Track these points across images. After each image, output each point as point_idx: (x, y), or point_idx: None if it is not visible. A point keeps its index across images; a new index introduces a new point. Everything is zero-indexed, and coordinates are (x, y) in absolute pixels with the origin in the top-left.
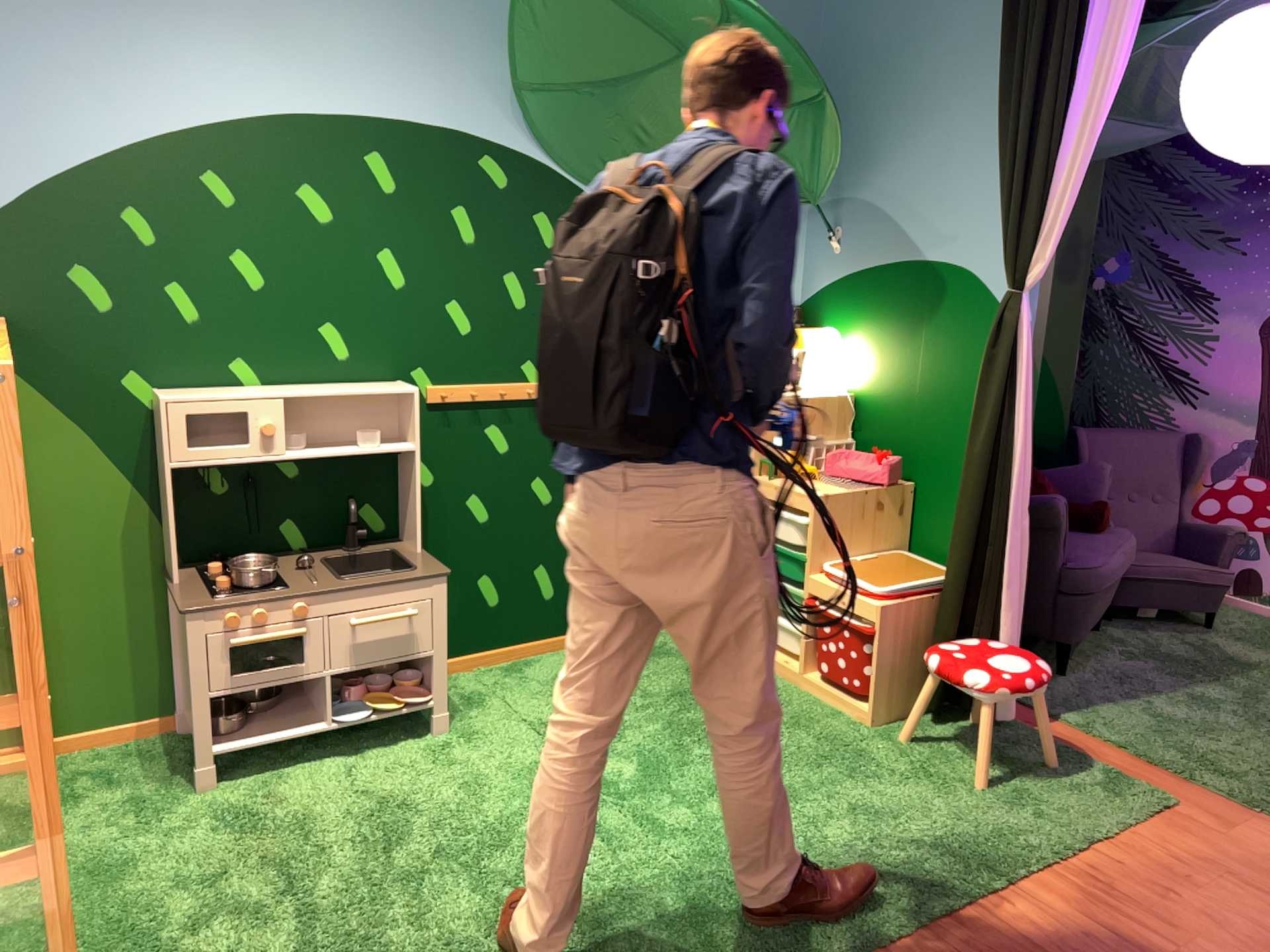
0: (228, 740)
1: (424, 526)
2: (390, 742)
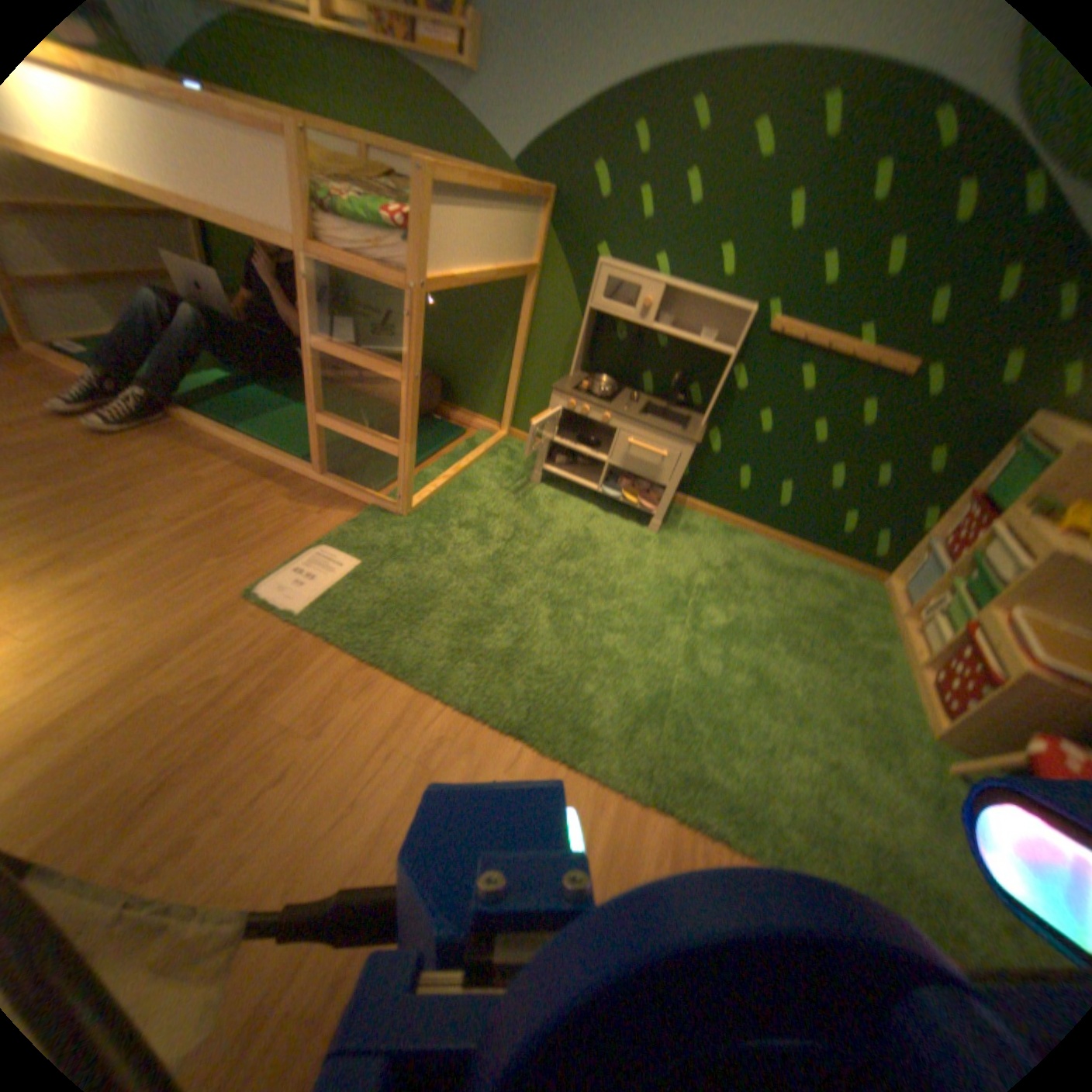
0: (545, 465)
1: (720, 412)
2: (619, 517)
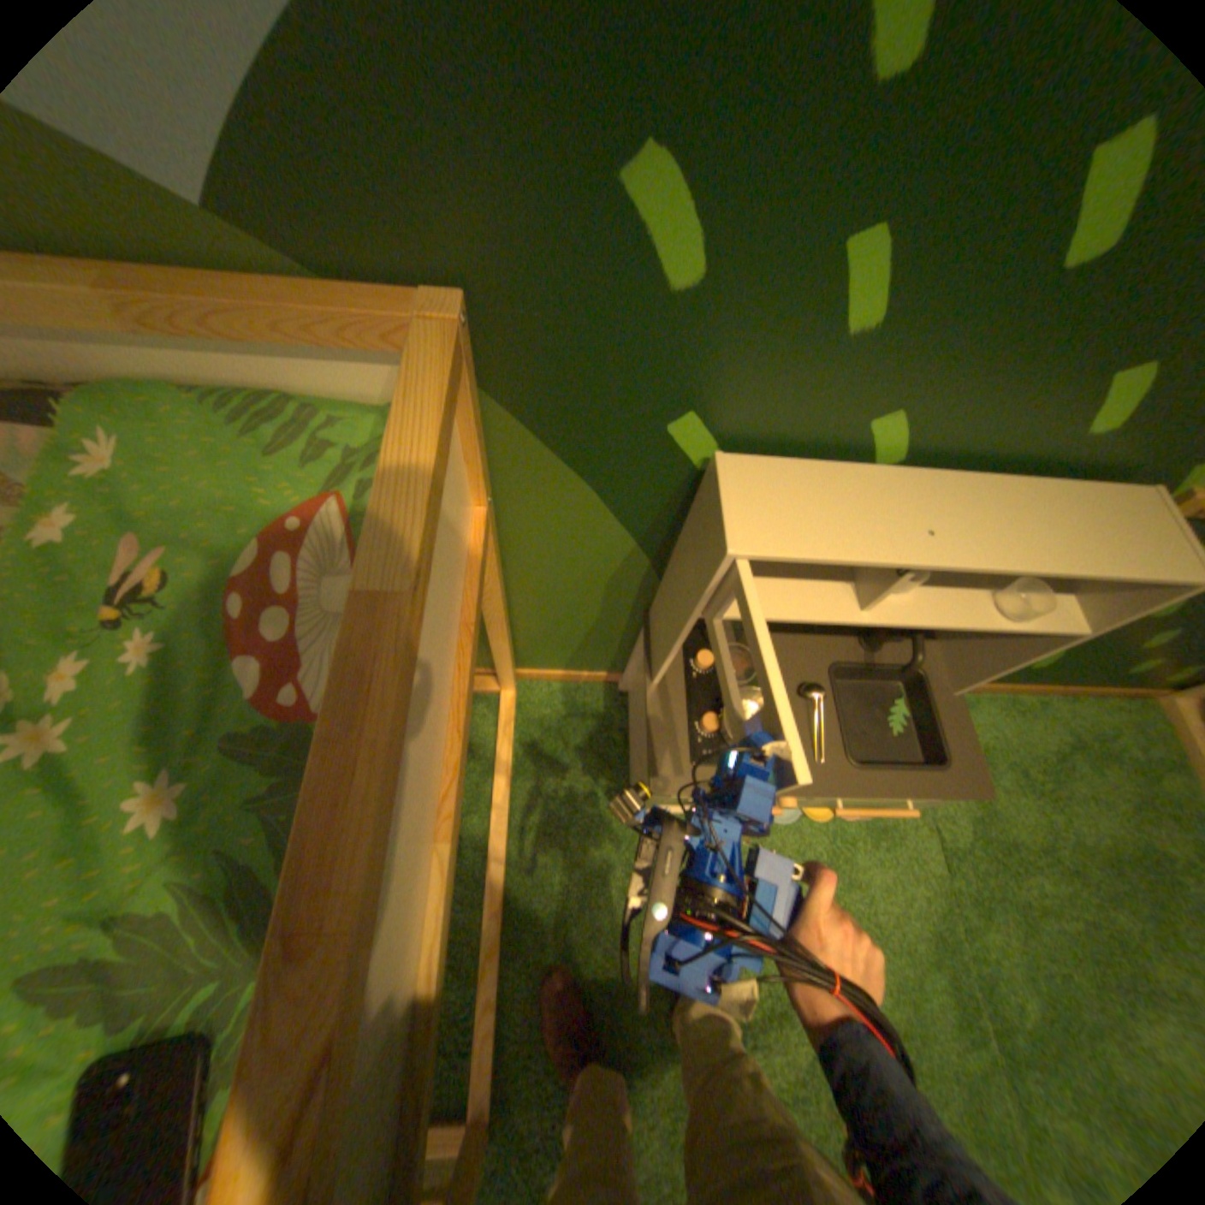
0: None
1: None
2: None
